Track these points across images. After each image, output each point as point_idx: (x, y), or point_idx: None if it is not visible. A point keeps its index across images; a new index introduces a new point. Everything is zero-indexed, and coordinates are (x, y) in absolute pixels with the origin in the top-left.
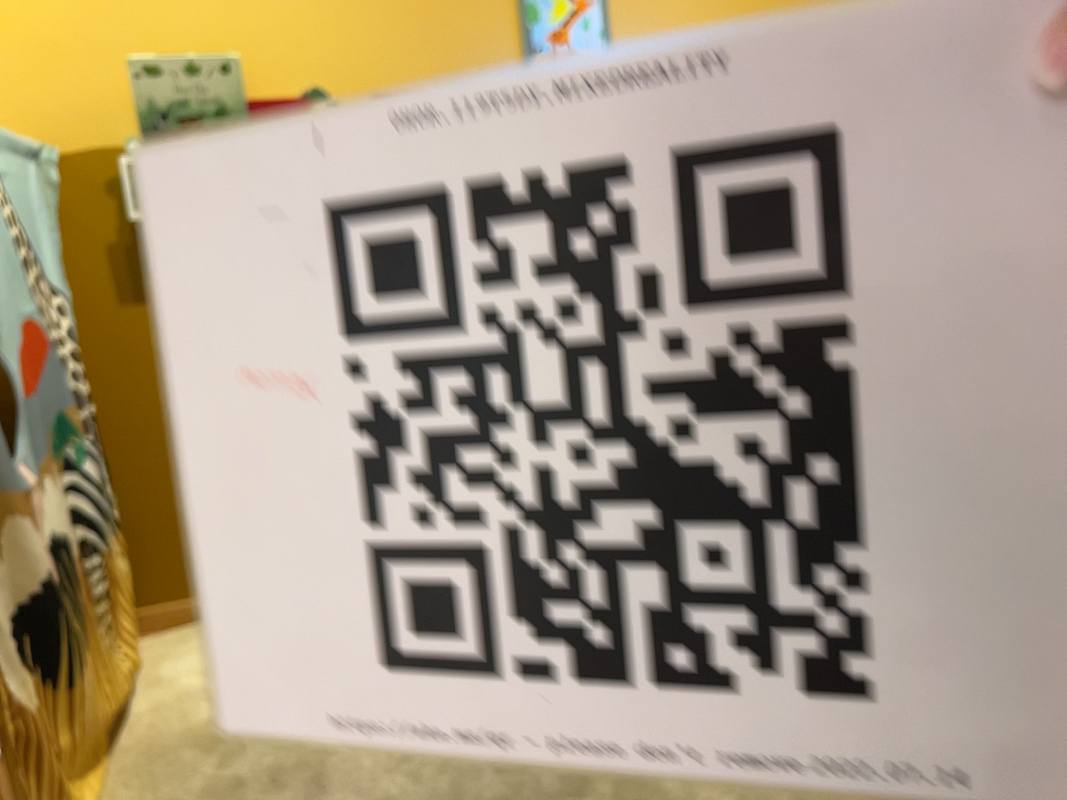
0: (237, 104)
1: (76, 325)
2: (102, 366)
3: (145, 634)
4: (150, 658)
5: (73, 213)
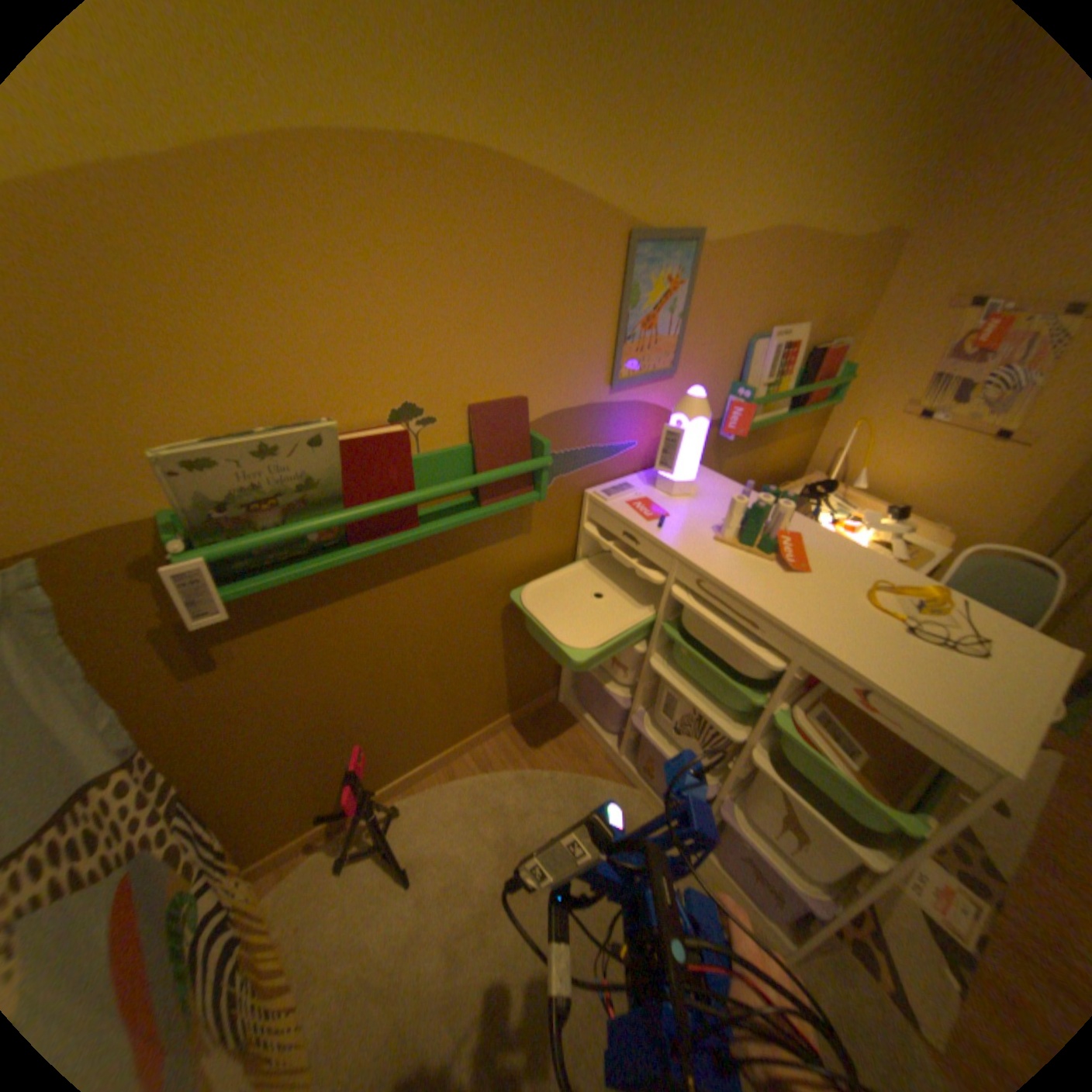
0: (333, 472)
1: (128, 718)
2: (174, 738)
3: (265, 883)
4: (290, 933)
5: (86, 613)
